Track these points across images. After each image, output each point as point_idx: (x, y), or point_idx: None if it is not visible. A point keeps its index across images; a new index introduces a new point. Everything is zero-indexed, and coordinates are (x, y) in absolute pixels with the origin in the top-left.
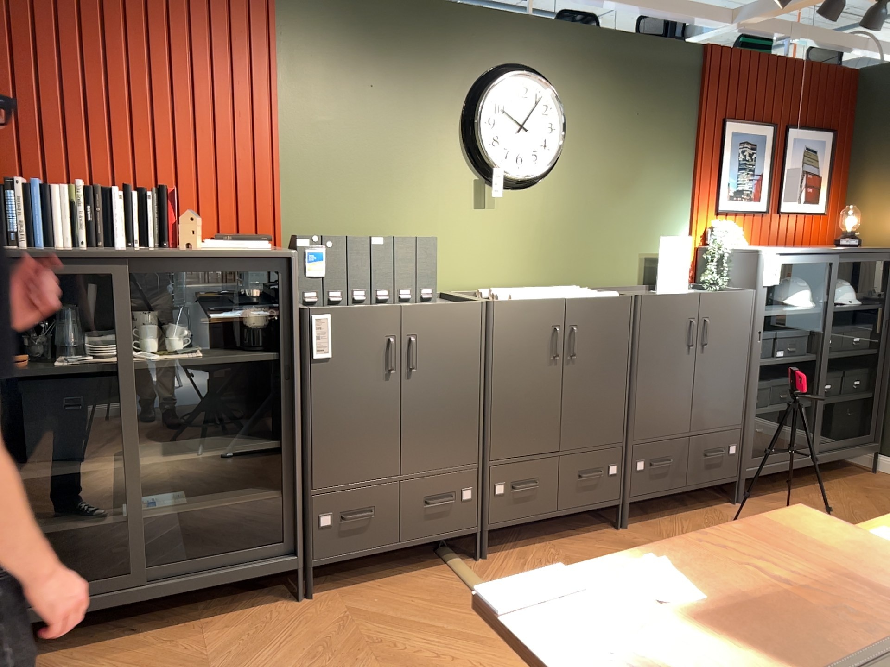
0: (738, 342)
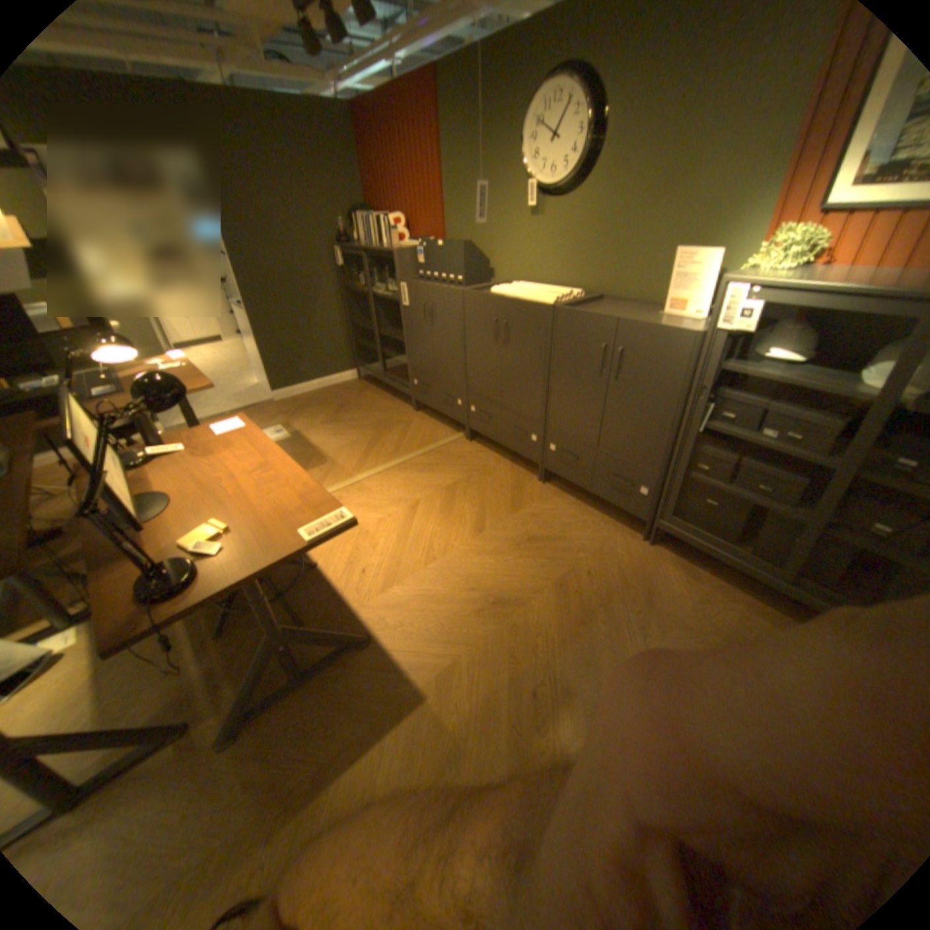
0: (669, 385)
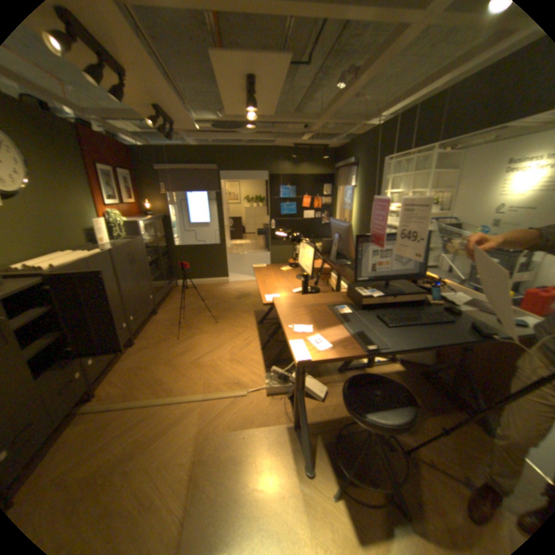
0: (143, 258)
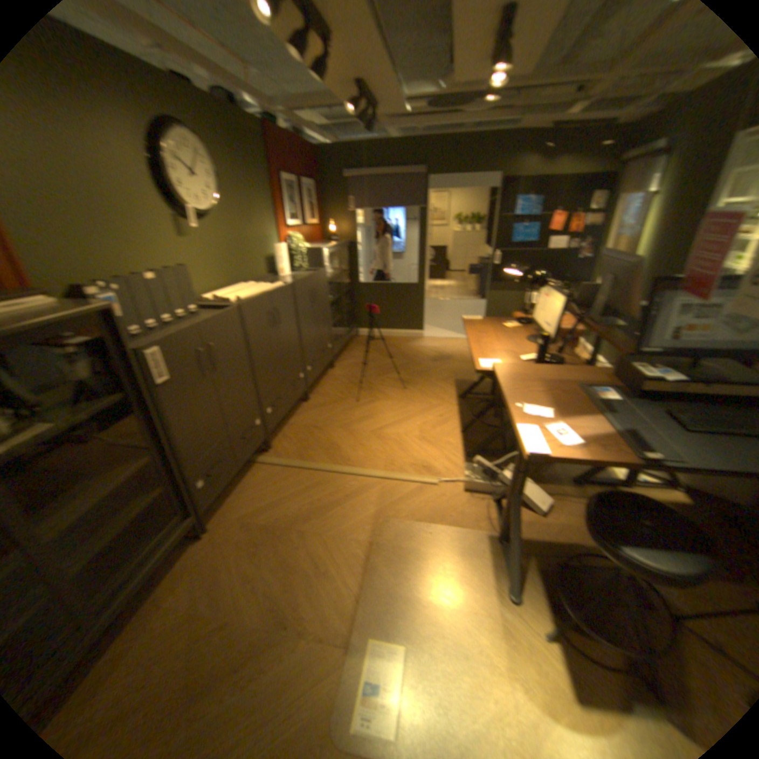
0: (322, 296)
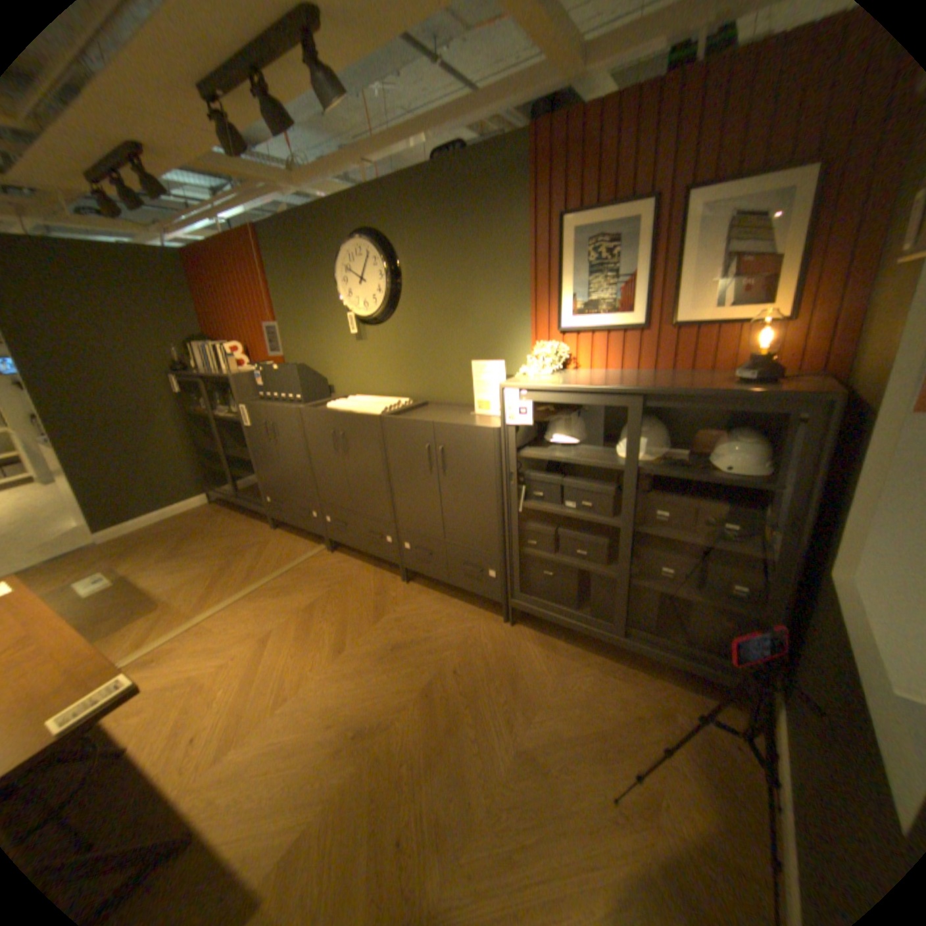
0: (481, 477)
